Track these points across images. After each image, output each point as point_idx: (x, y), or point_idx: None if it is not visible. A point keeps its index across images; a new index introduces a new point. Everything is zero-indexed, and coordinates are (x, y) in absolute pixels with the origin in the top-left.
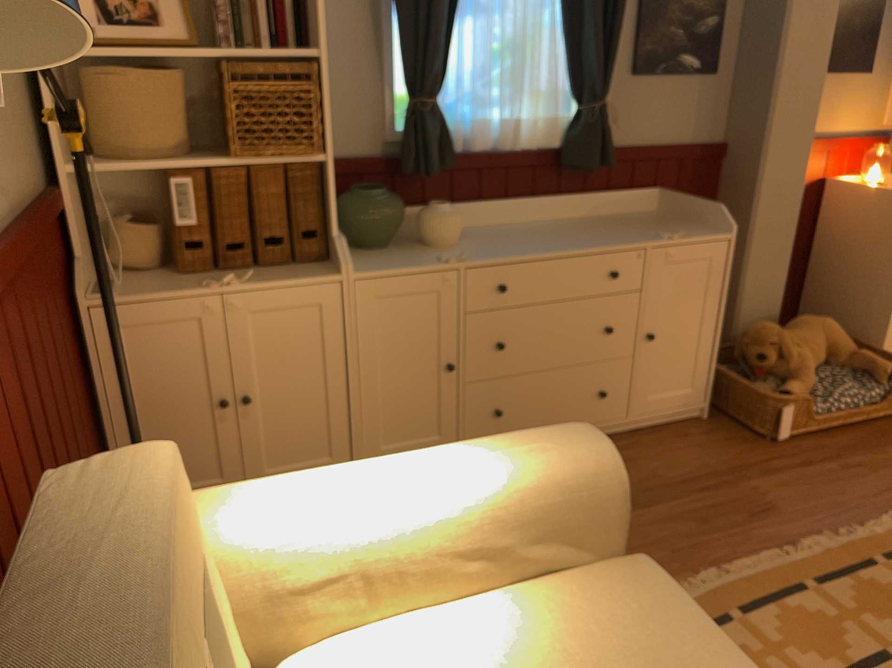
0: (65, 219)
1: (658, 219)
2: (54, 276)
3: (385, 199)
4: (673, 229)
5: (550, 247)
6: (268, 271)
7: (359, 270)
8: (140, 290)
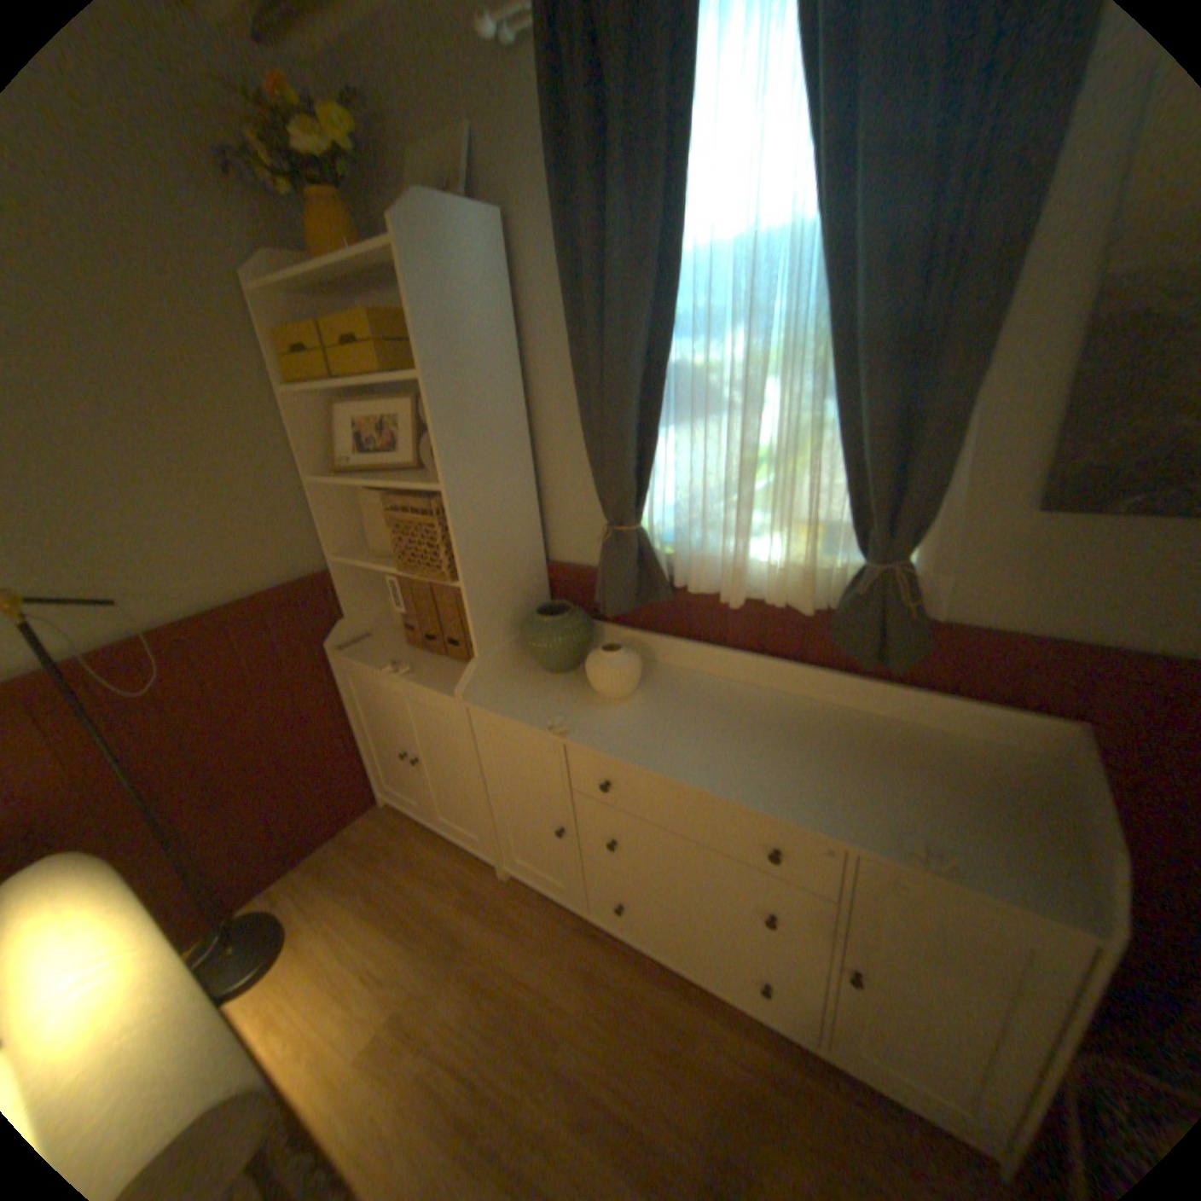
0: (338, 590)
1: (1018, 789)
2: (292, 636)
3: (550, 630)
4: (993, 835)
5: (696, 764)
6: (447, 665)
7: (483, 698)
8: (366, 652)
